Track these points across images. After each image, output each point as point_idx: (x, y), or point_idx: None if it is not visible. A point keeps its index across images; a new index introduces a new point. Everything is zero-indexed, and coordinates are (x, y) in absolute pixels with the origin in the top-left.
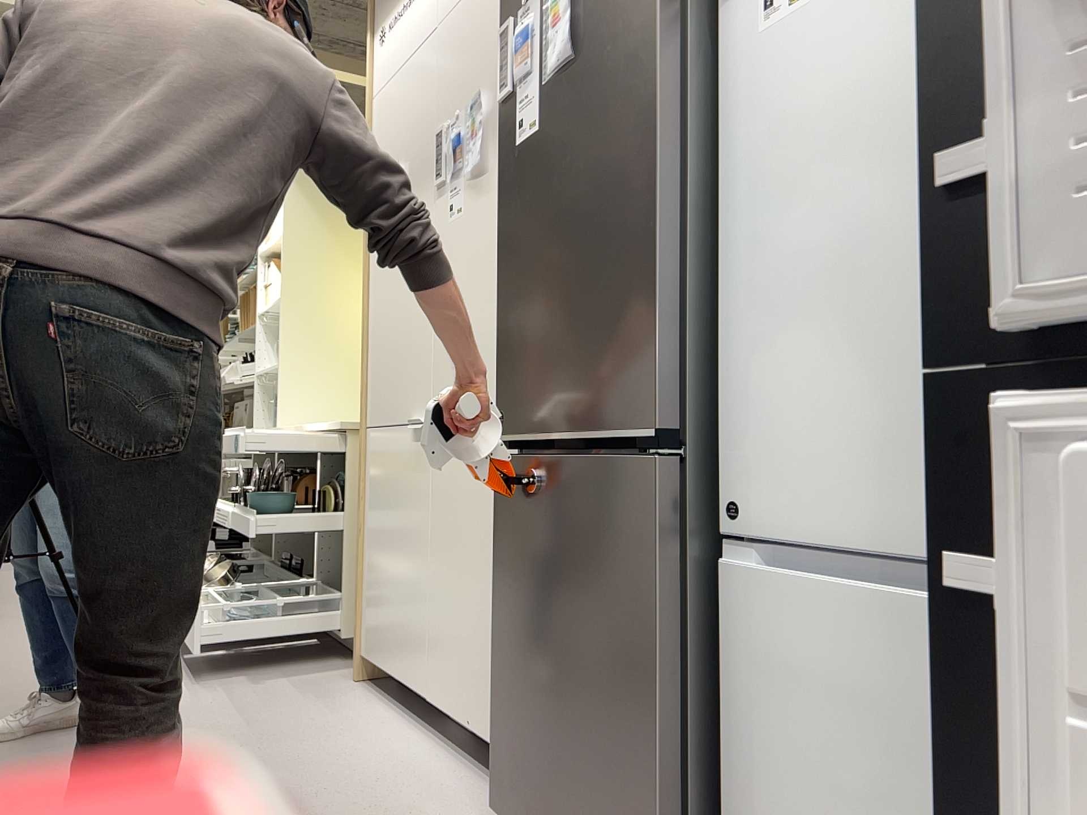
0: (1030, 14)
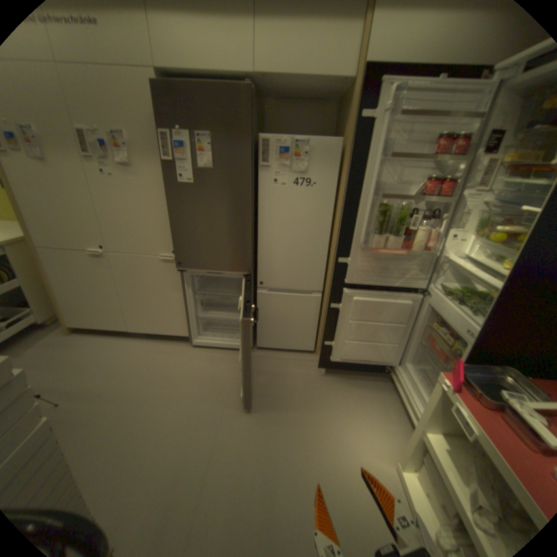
0: (354, 249)
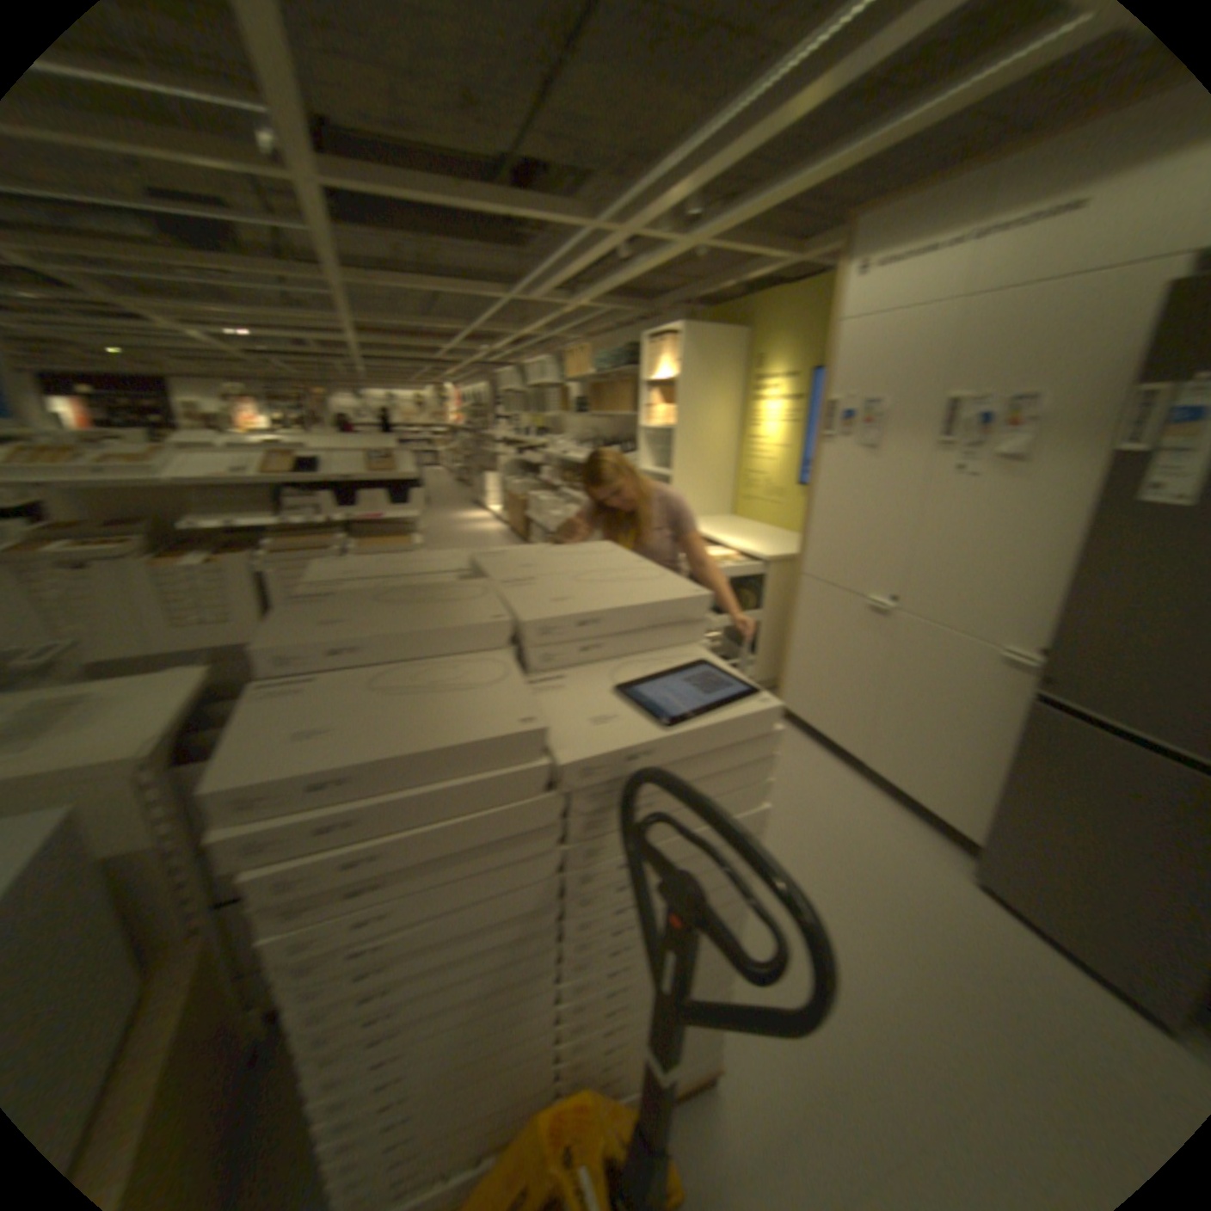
0: None
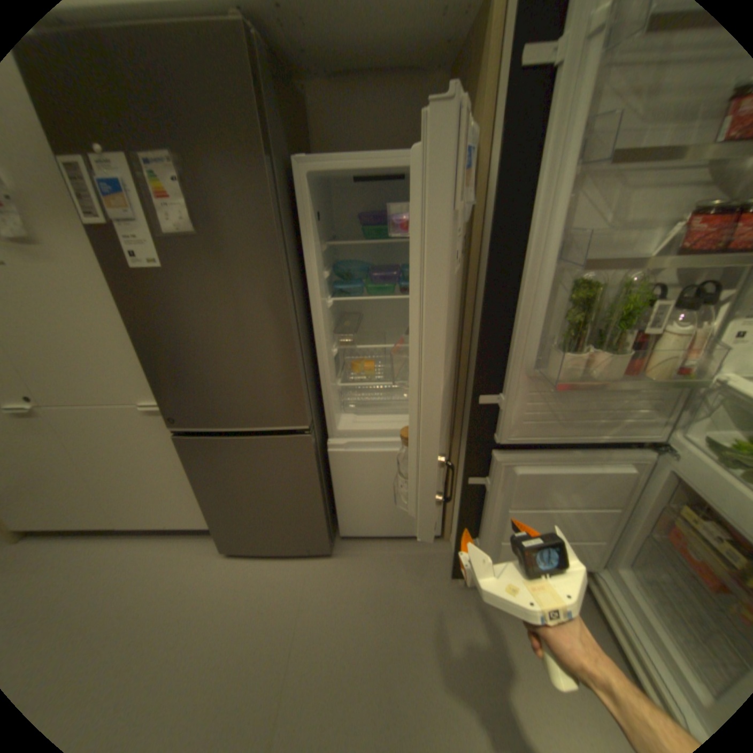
0: (512, 378)
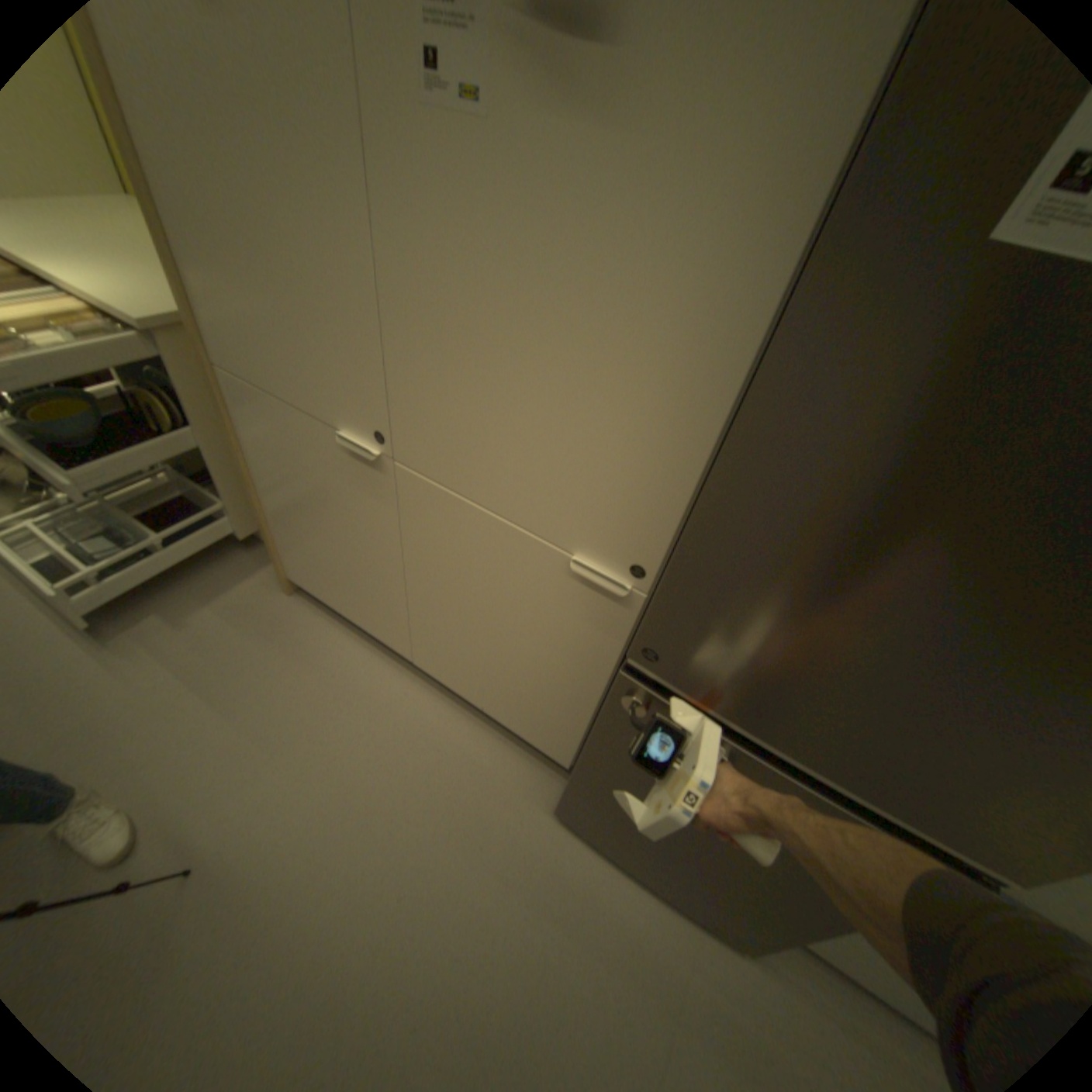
0: None
